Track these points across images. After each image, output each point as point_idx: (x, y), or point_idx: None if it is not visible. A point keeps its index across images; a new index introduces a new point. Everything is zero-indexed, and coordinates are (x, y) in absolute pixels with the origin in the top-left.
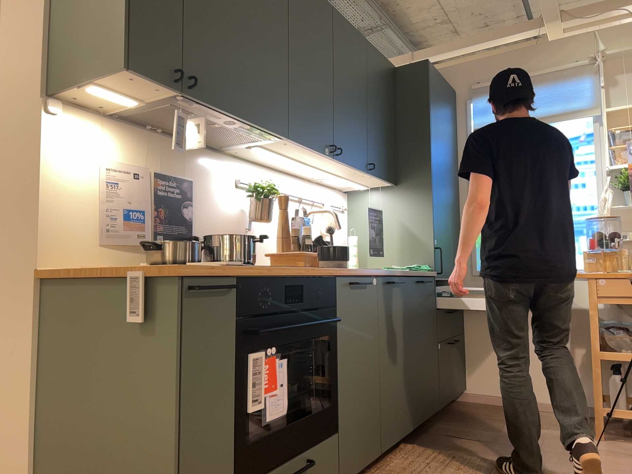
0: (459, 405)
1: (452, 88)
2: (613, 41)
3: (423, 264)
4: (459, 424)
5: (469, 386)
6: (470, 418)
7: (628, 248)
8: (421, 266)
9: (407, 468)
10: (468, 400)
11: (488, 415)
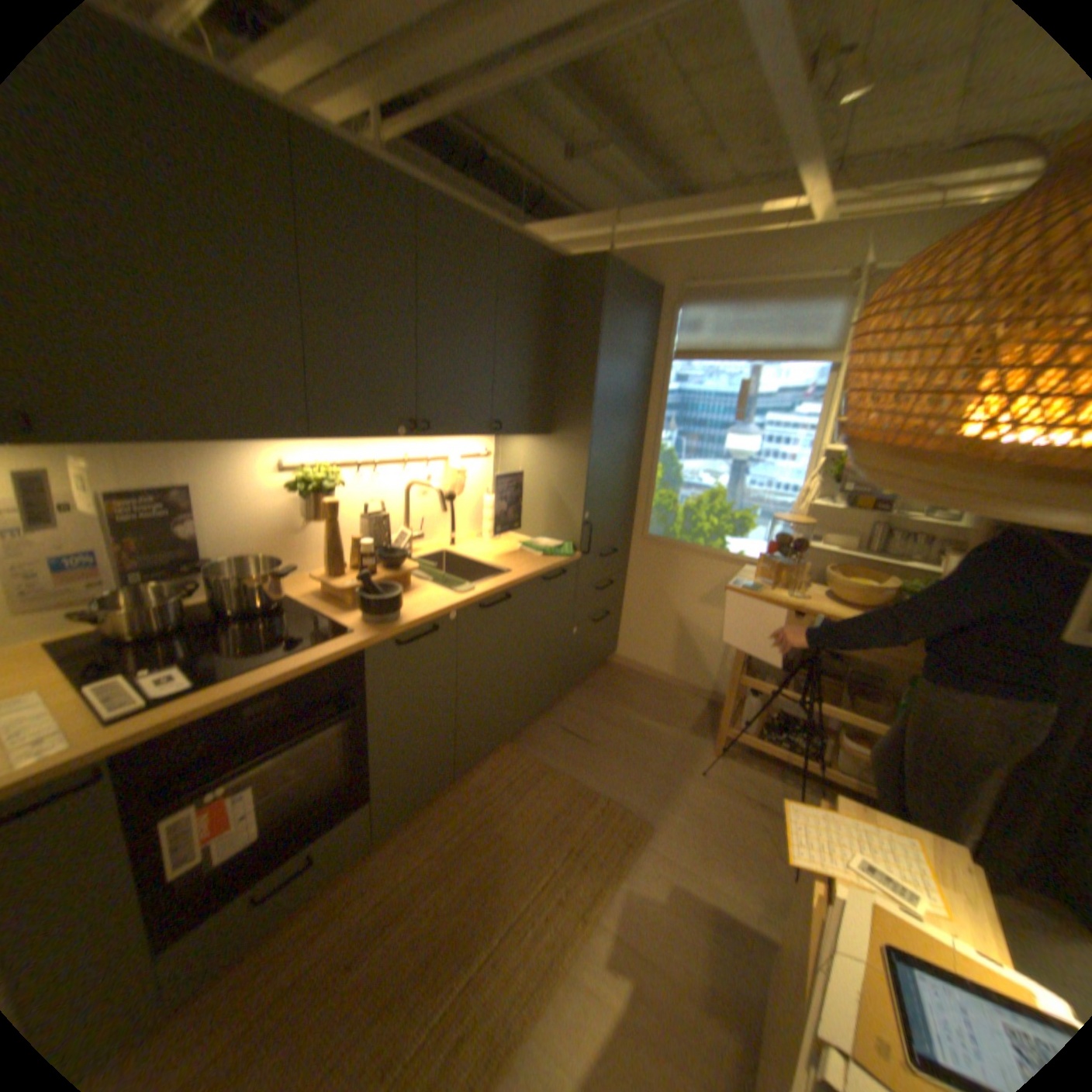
0: (601, 669)
1: (660, 280)
2: (901, 240)
3: (566, 540)
4: (582, 706)
5: (618, 648)
6: (599, 697)
7: (823, 549)
8: (561, 545)
9: (483, 789)
10: (614, 661)
11: (622, 692)
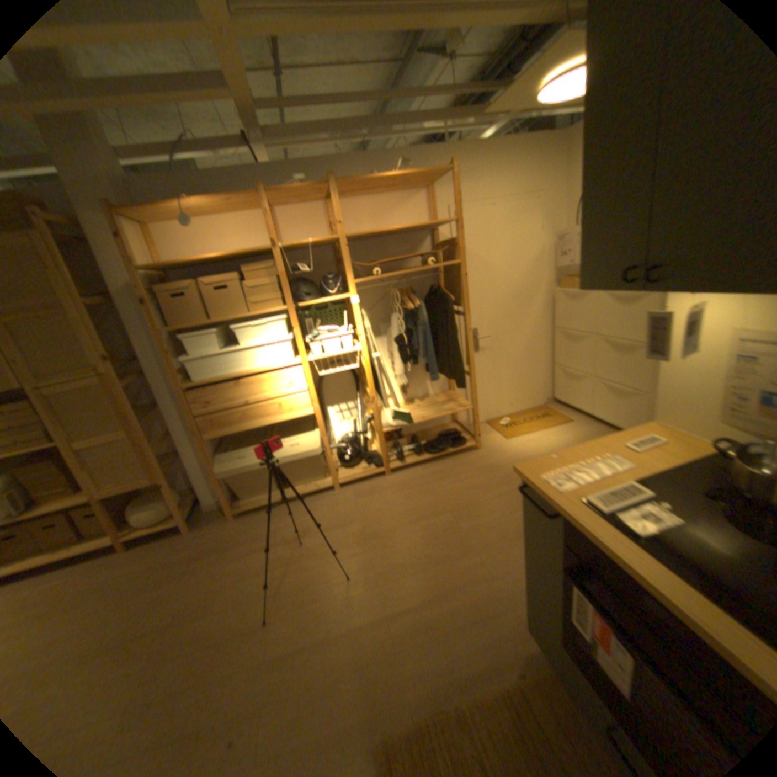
0: None
1: None
2: None
3: None
4: None
5: None
6: None
7: None
8: None
9: None
10: None
11: None
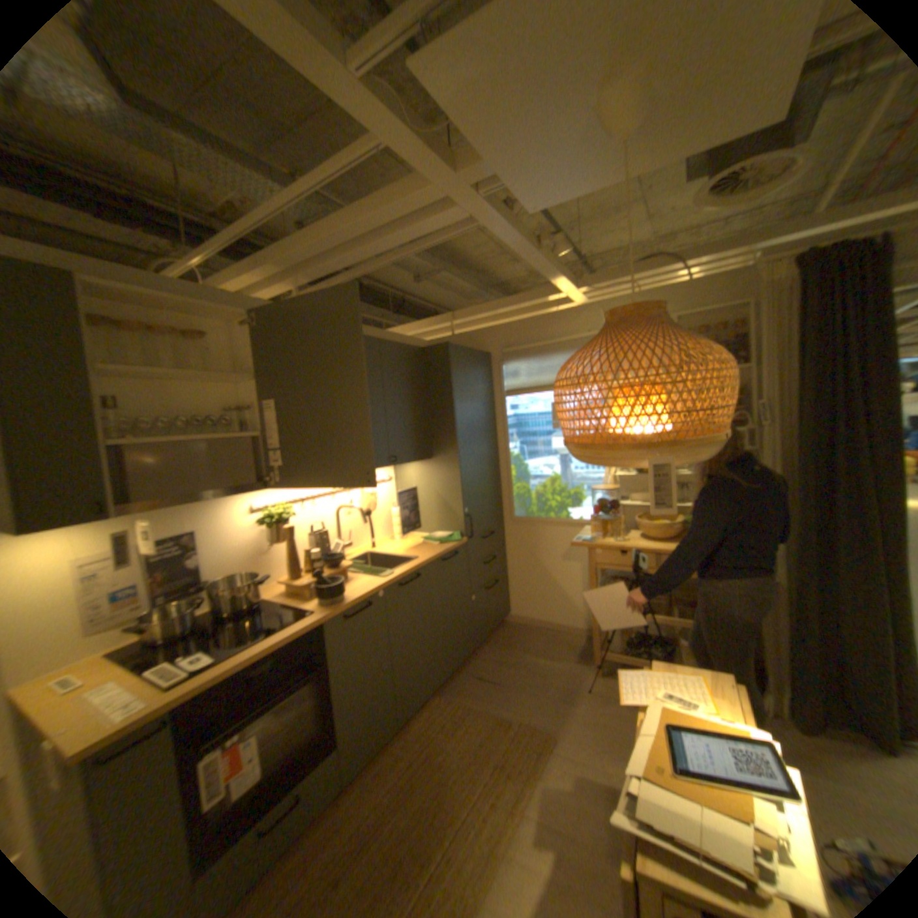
0: (501, 630)
1: (486, 350)
2: None
3: (454, 531)
4: (490, 660)
5: (511, 611)
6: (502, 651)
7: (633, 505)
8: (451, 535)
9: (421, 736)
10: (510, 622)
11: (519, 644)
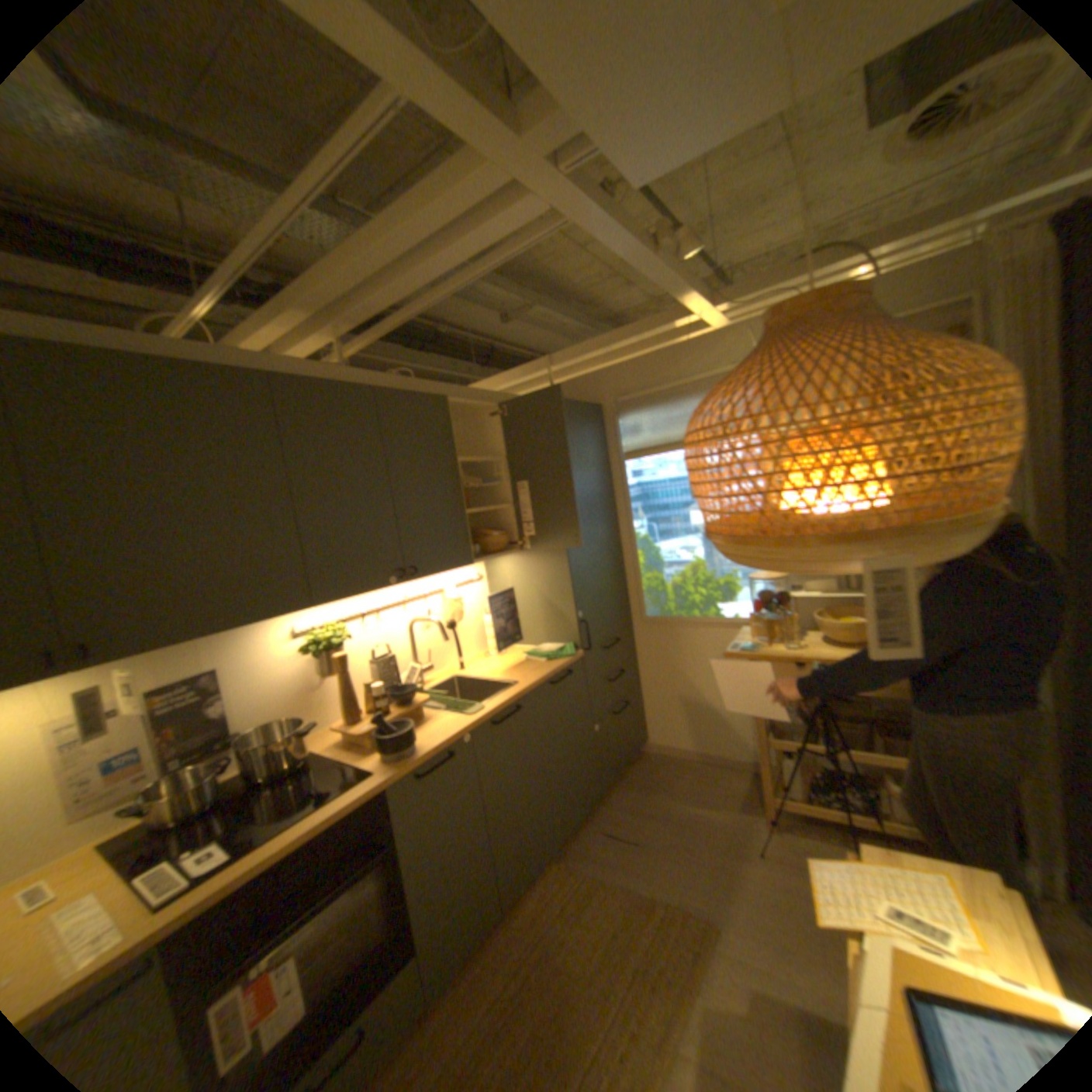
0: (638, 764)
1: (597, 401)
2: None
3: (567, 642)
4: (625, 808)
5: (650, 738)
6: (641, 794)
7: (809, 596)
8: (563, 647)
9: (535, 922)
10: (650, 752)
11: (663, 784)
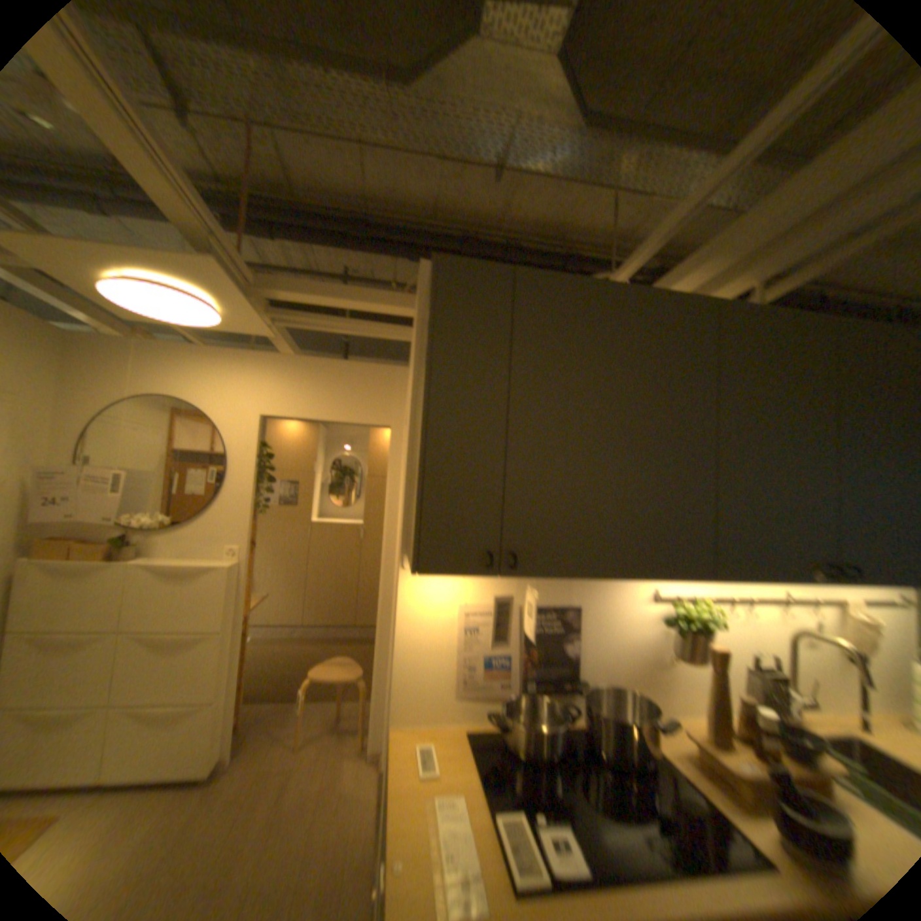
0: None
1: None
2: None
3: None
4: None
5: None
6: None
7: None
8: None
9: None
10: None
11: None
